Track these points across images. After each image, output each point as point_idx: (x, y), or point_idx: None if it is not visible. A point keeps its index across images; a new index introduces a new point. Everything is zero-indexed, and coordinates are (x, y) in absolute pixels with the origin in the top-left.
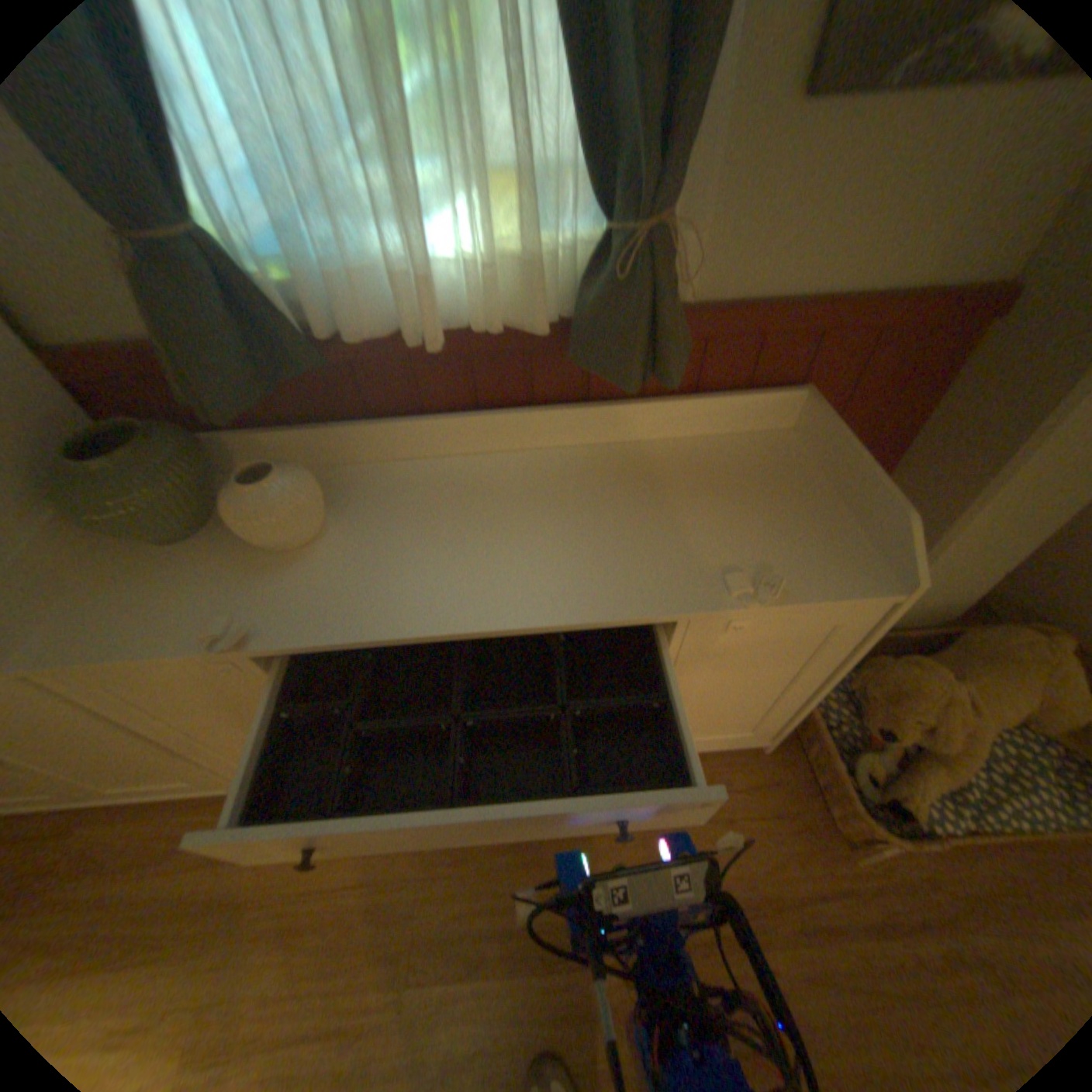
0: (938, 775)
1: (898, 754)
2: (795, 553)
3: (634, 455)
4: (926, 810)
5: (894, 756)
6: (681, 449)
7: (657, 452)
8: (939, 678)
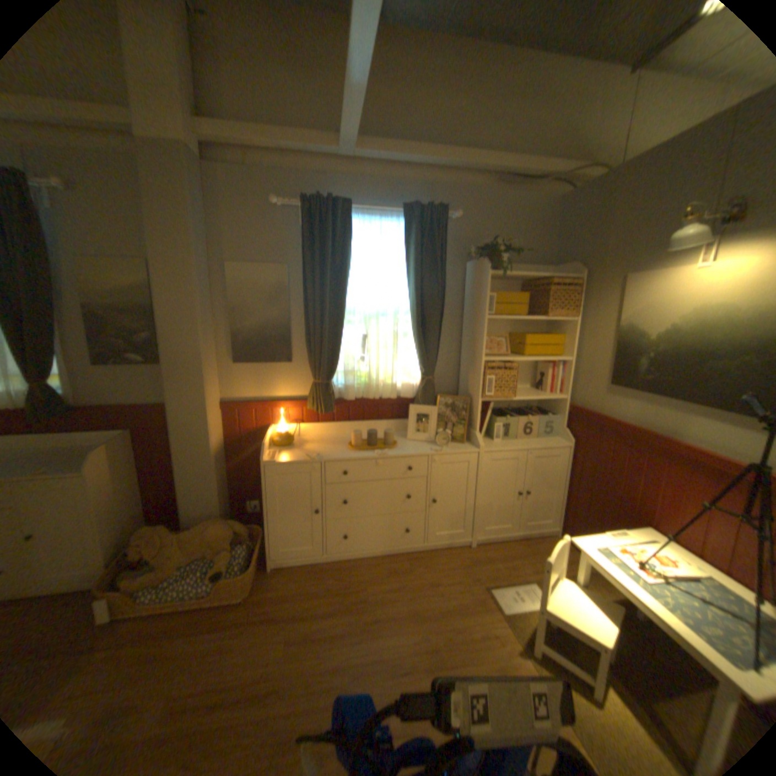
0: (151, 577)
1: (143, 572)
2: (65, 468)
3: (59, 450)
4: (137, 593)
5: (143, 574)
6: (78, 449)
7: (69, 450)
8: (154, 530)
